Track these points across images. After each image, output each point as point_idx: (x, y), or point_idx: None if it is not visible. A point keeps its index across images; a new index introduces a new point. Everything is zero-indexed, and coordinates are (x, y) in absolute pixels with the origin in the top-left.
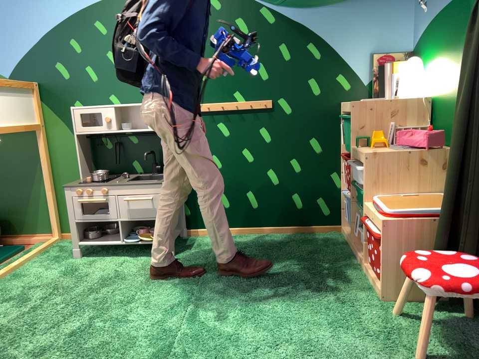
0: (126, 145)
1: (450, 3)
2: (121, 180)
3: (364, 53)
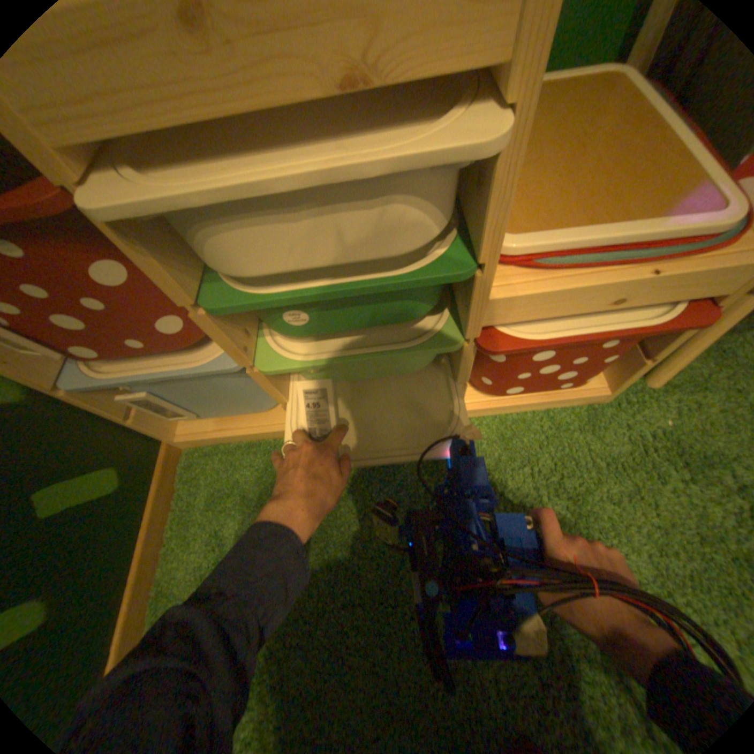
0: None
1: None
2: None
3: None
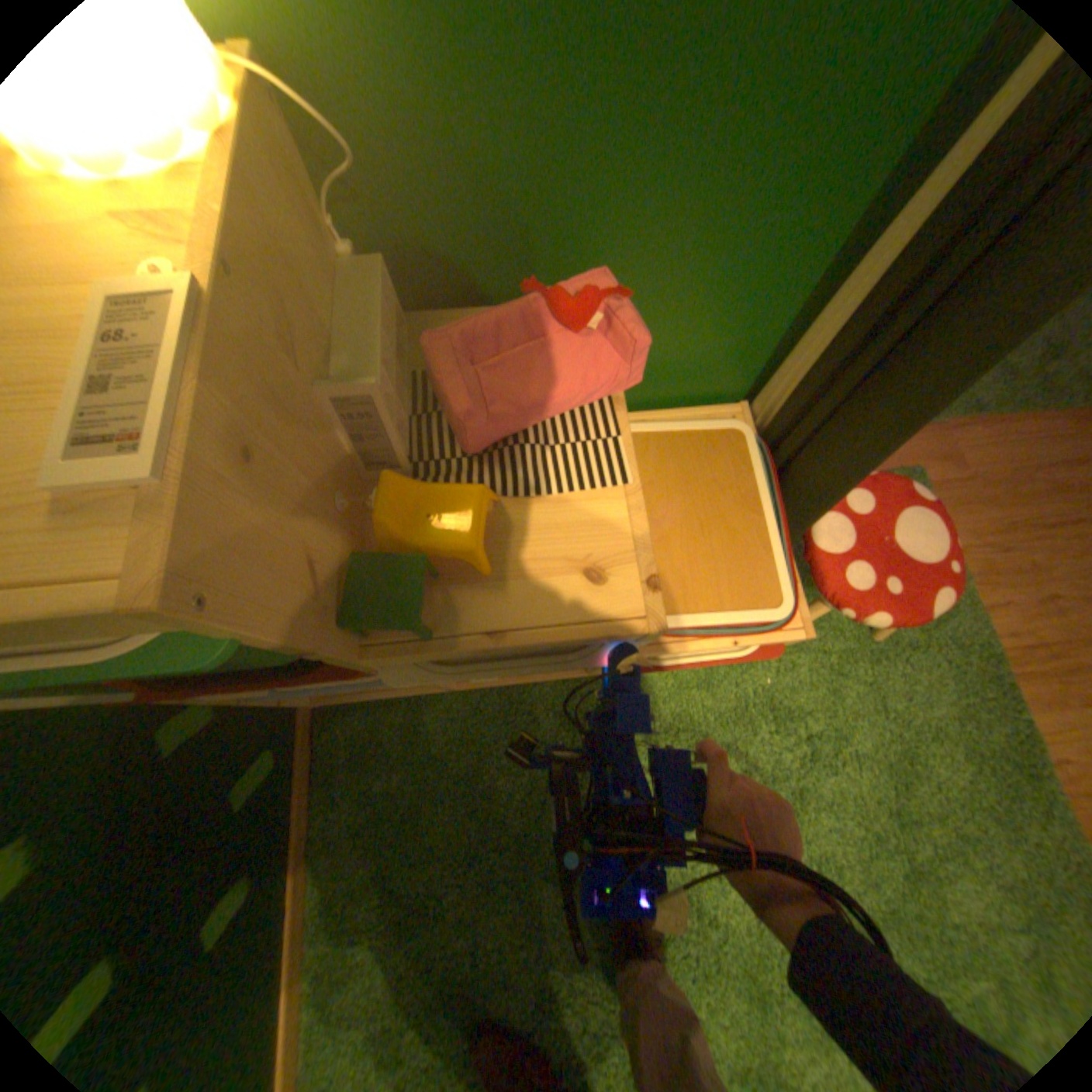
0: None
1: None
2: None
3: None
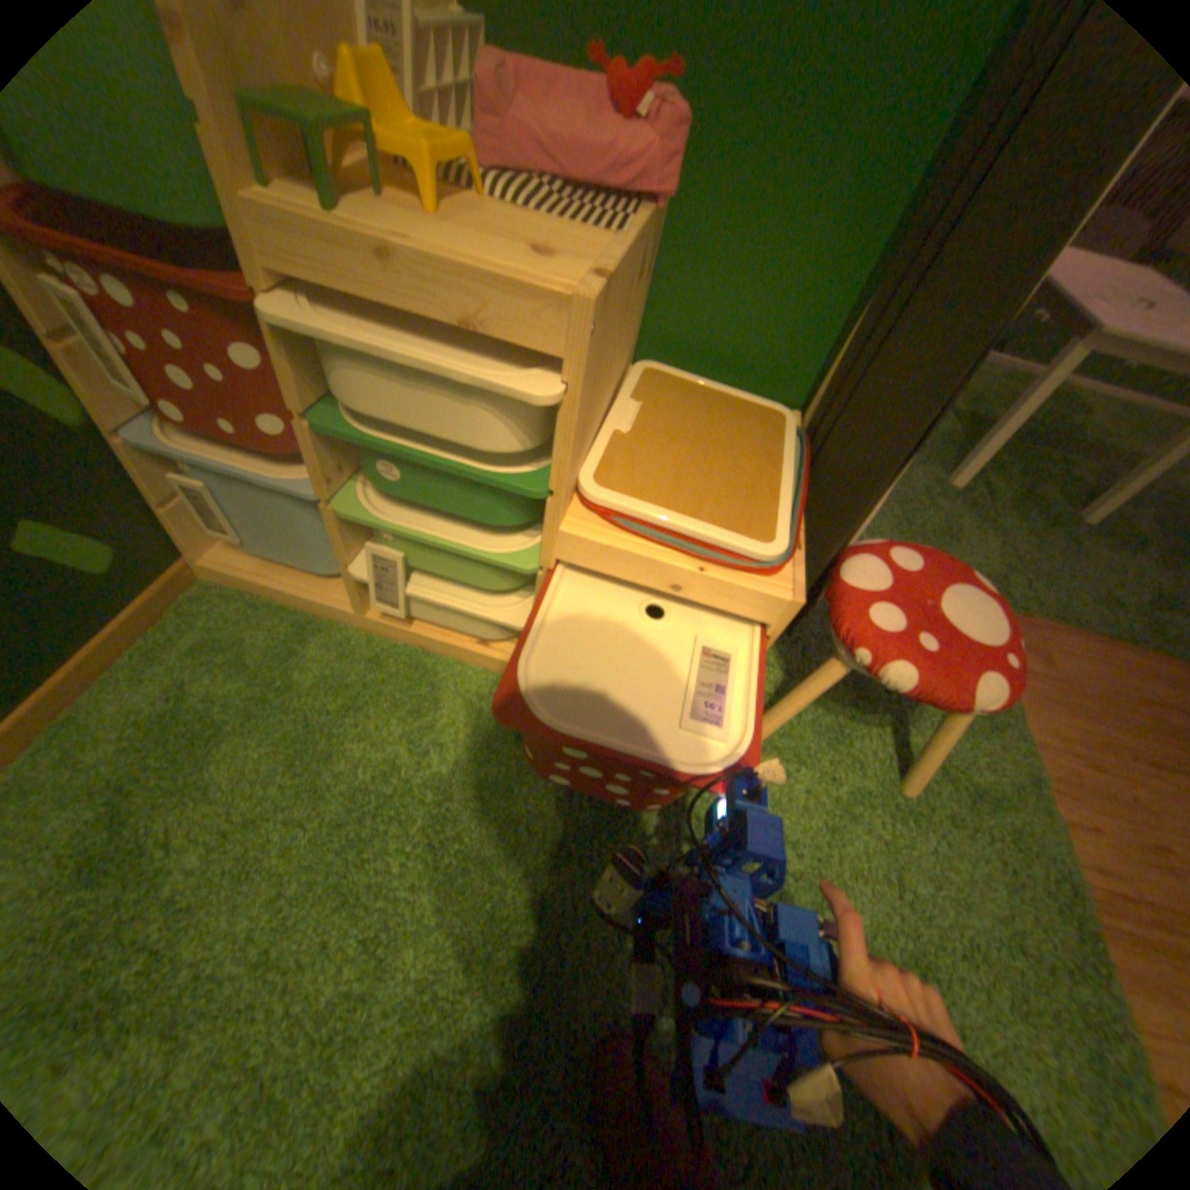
0: None
1: None
2: None
3: None
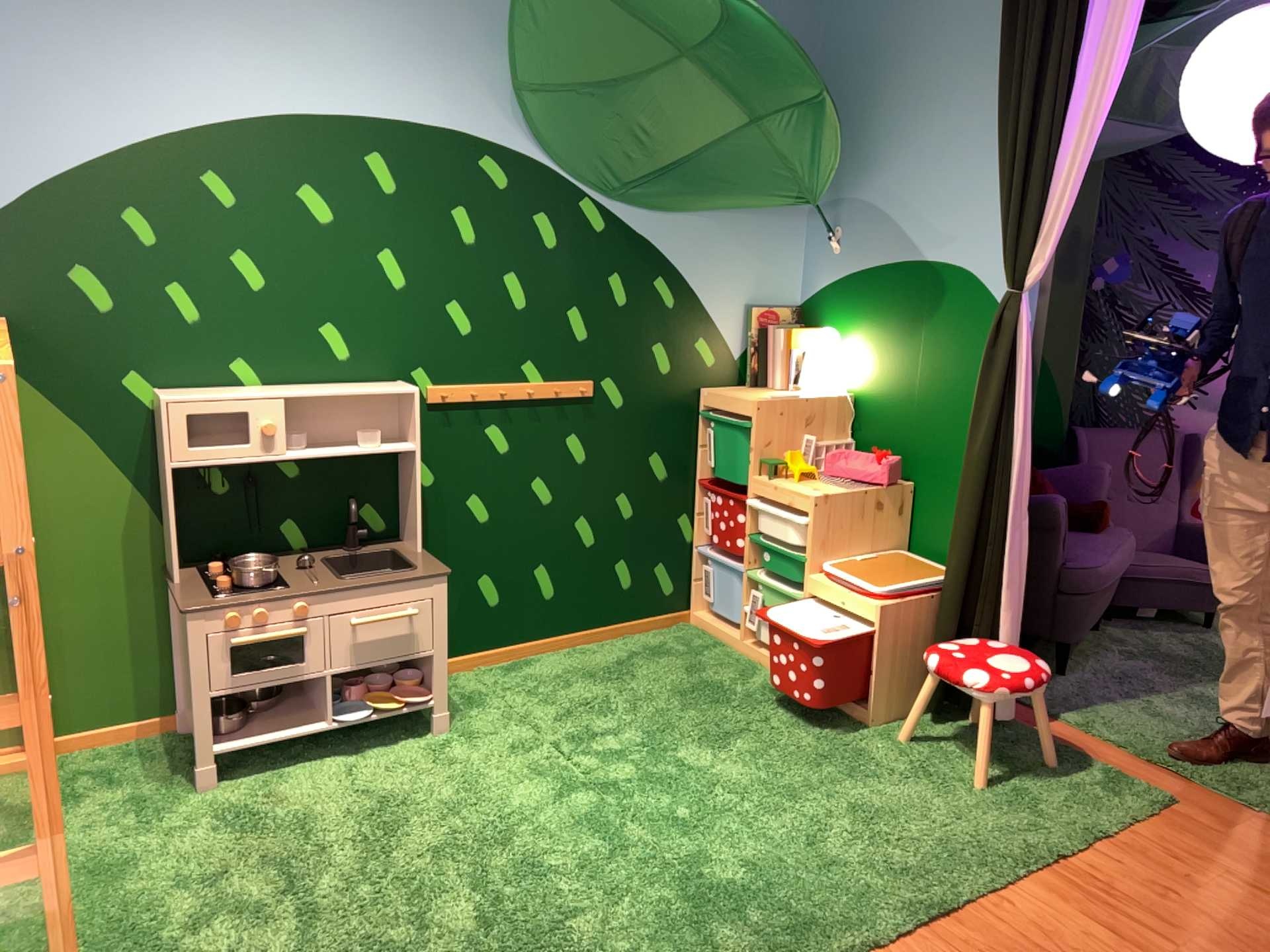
0: (277, 483)
1: (892, 270)
2: (316, 573)
3: (735, 305)
